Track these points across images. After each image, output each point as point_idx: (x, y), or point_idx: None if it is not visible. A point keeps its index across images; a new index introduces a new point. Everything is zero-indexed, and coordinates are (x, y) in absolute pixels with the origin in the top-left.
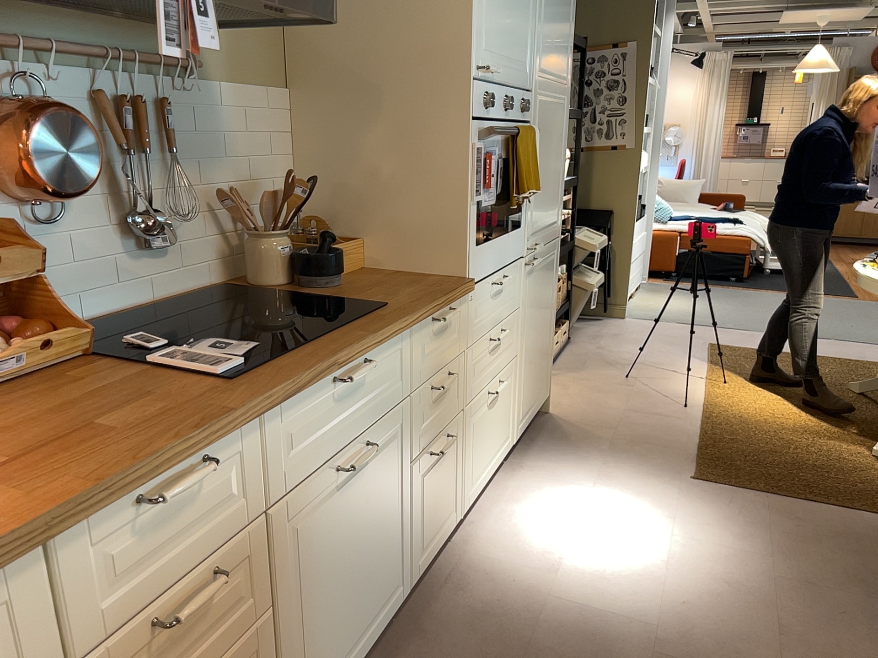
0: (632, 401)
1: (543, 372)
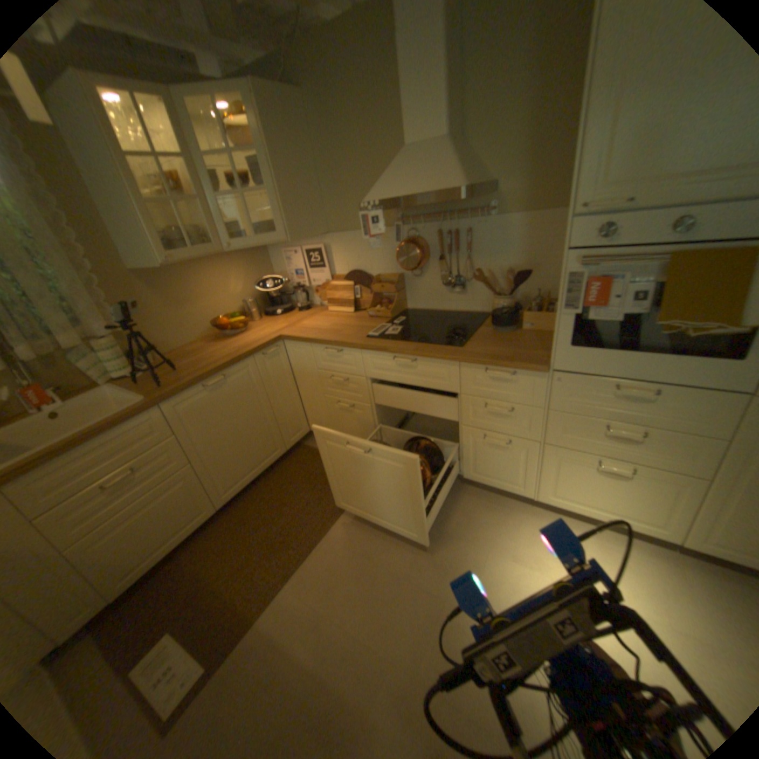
0: None
1: None
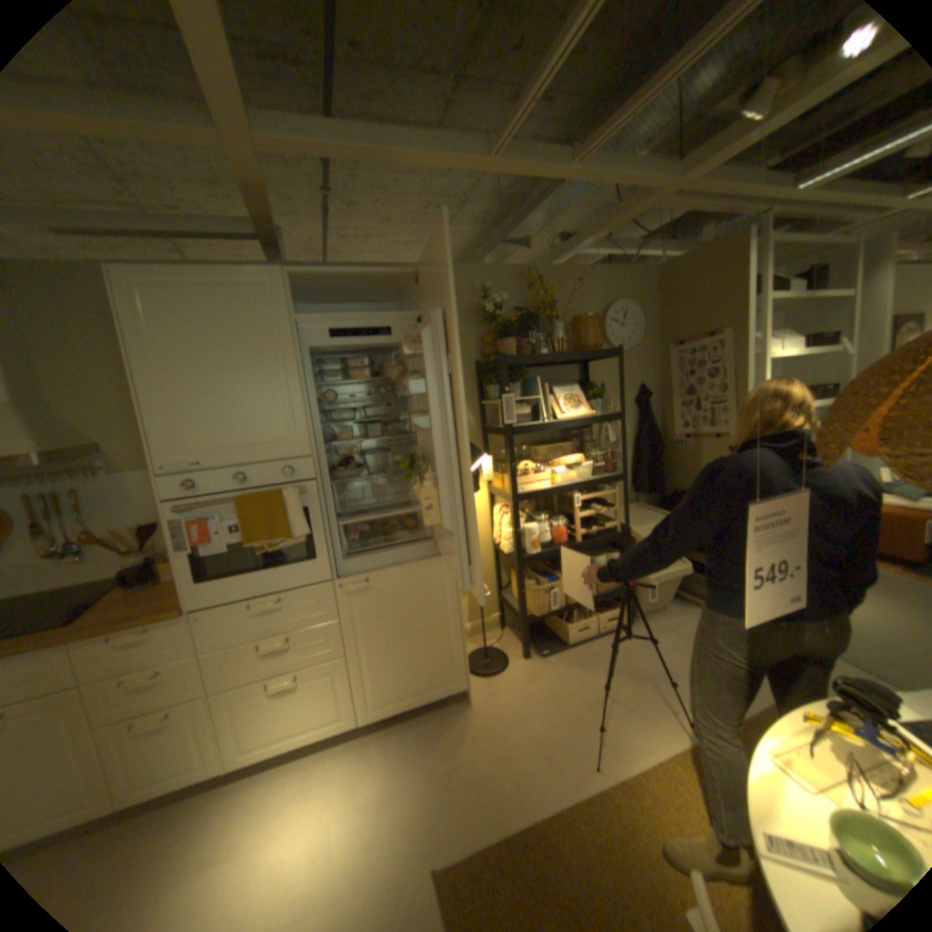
0: (558, 735)
1: (439, 671)
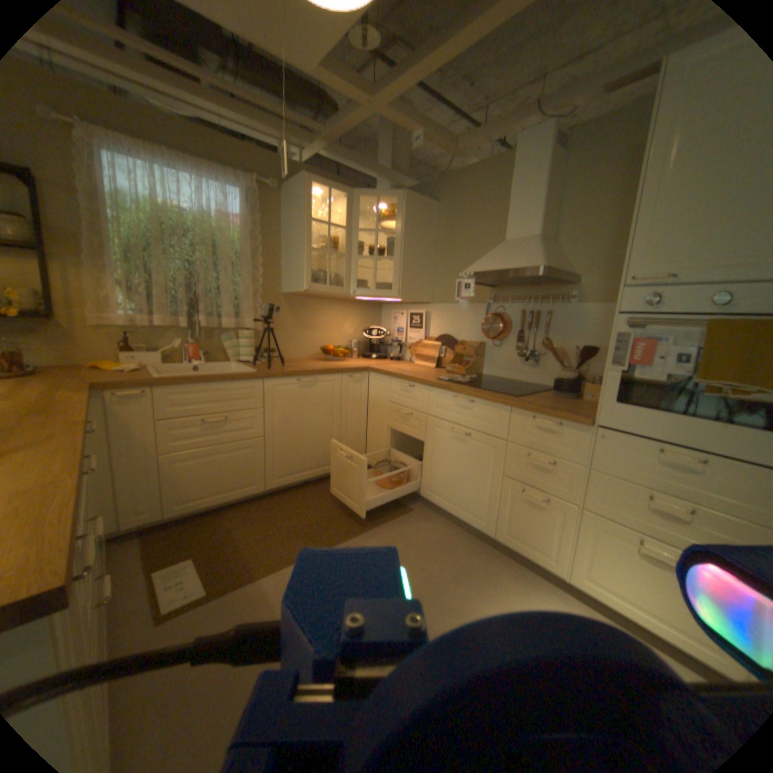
0: None
1: None
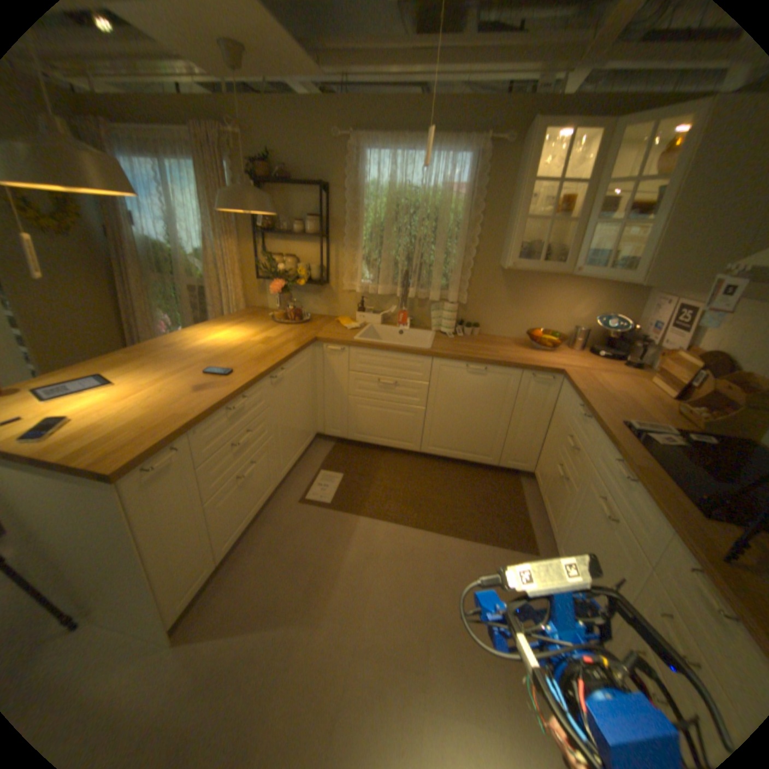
0: None
1: None
